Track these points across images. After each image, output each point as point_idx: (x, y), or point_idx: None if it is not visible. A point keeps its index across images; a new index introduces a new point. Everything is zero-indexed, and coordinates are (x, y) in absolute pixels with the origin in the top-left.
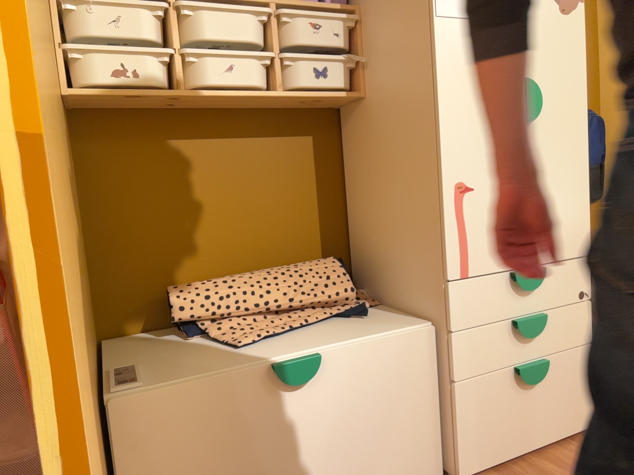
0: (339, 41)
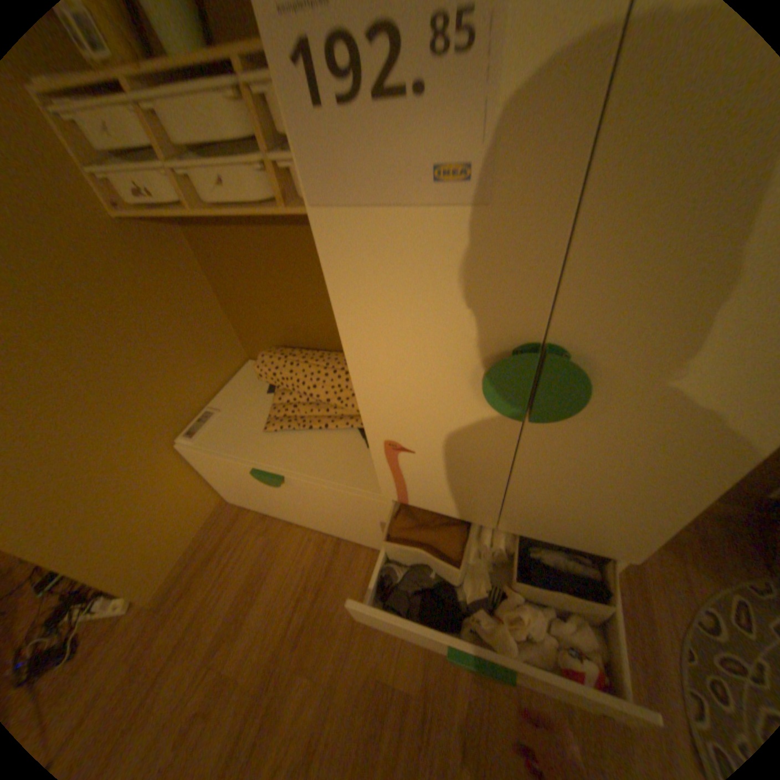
0: None
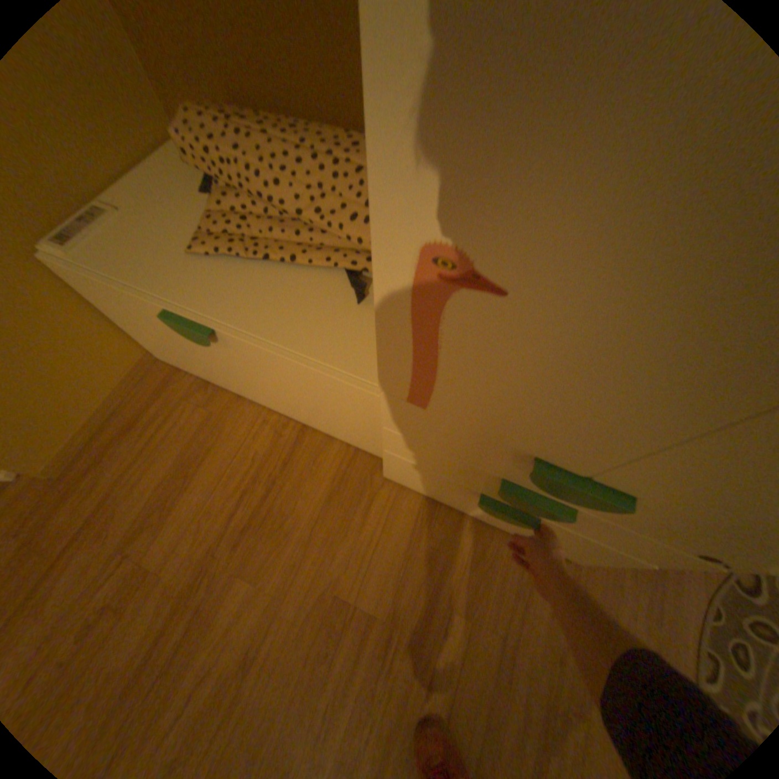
0: None
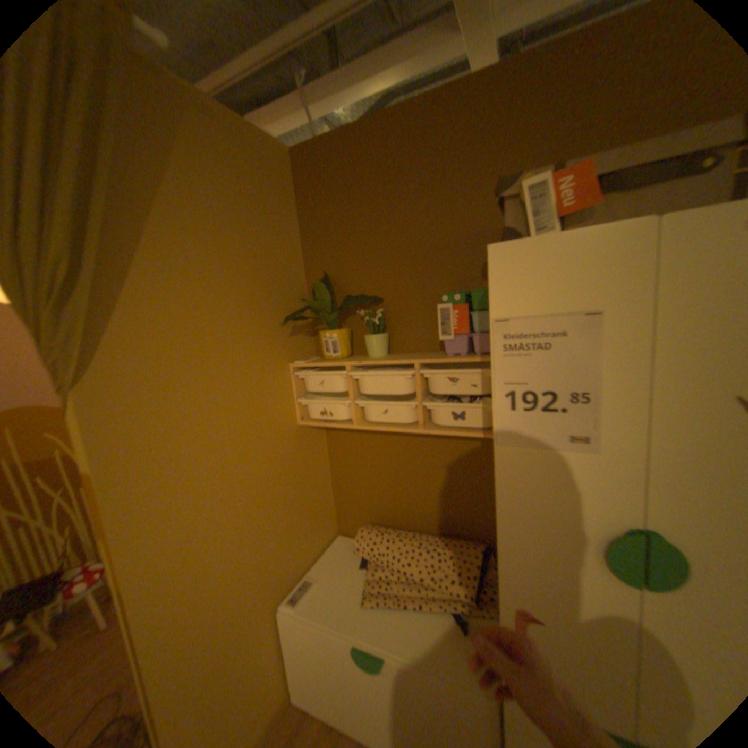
0: (475, 390)
